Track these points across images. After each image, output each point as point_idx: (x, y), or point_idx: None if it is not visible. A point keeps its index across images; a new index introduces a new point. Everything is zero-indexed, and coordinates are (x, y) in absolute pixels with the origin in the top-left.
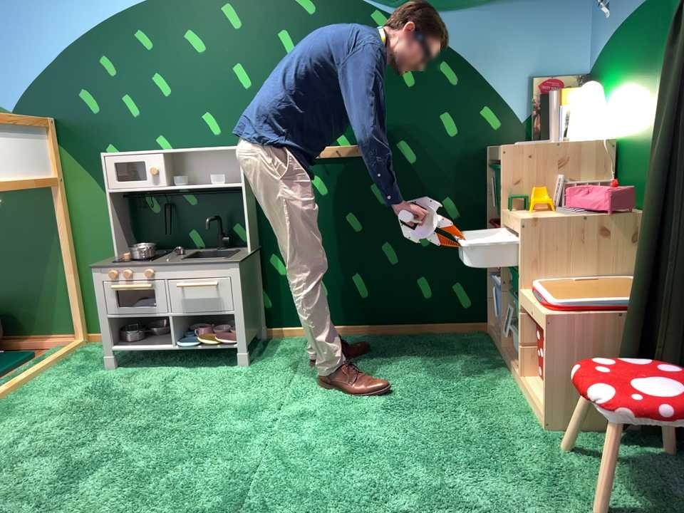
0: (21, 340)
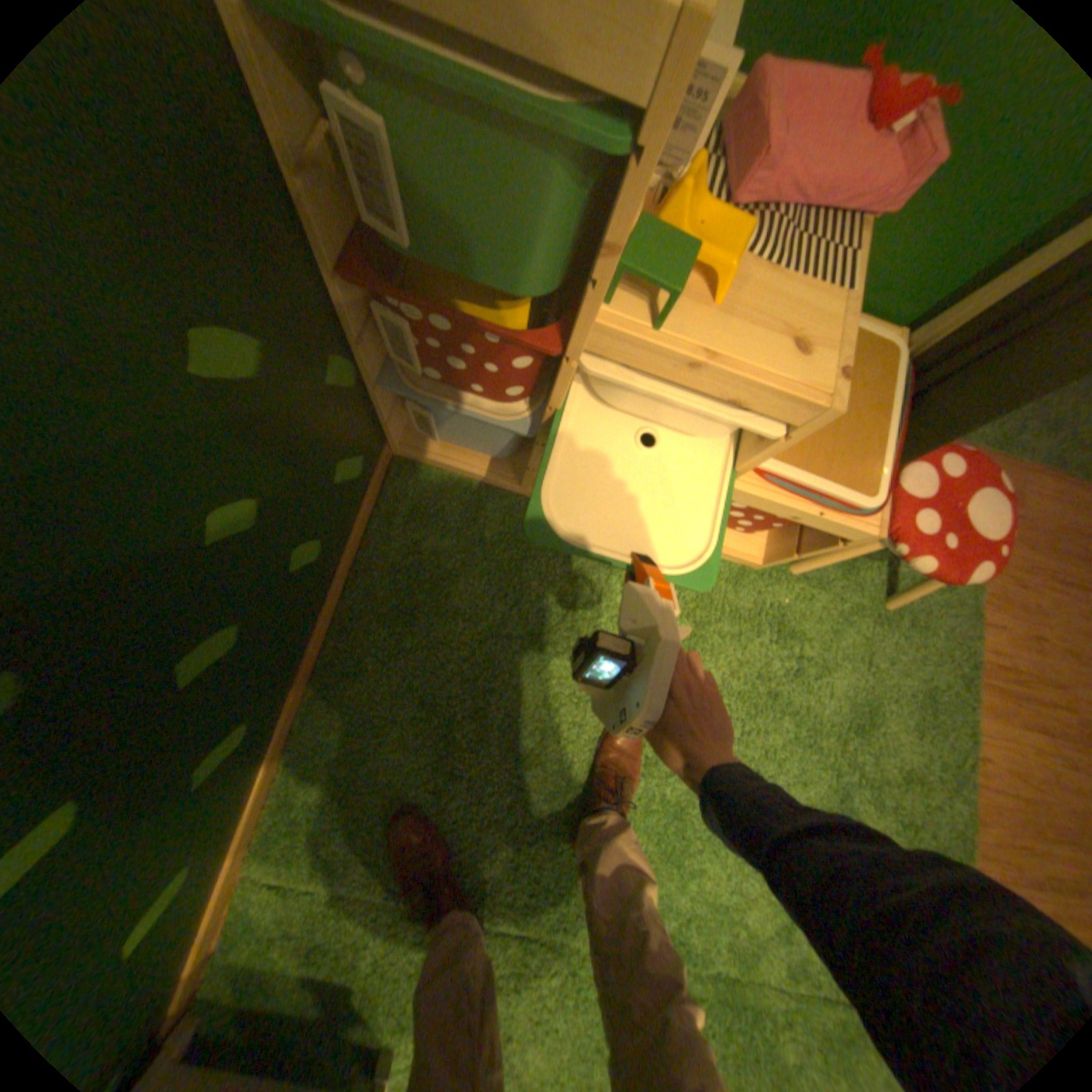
0: None
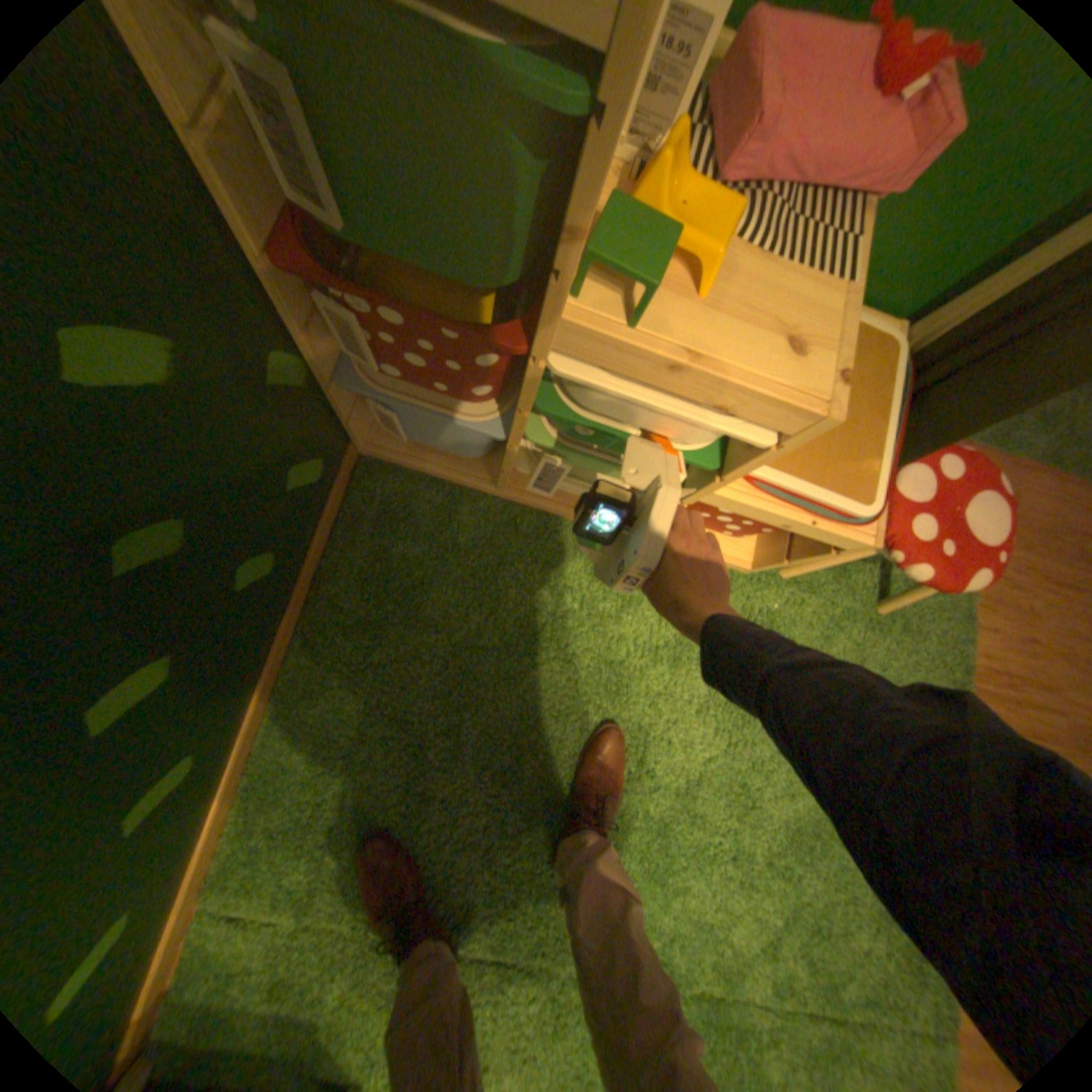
0: None
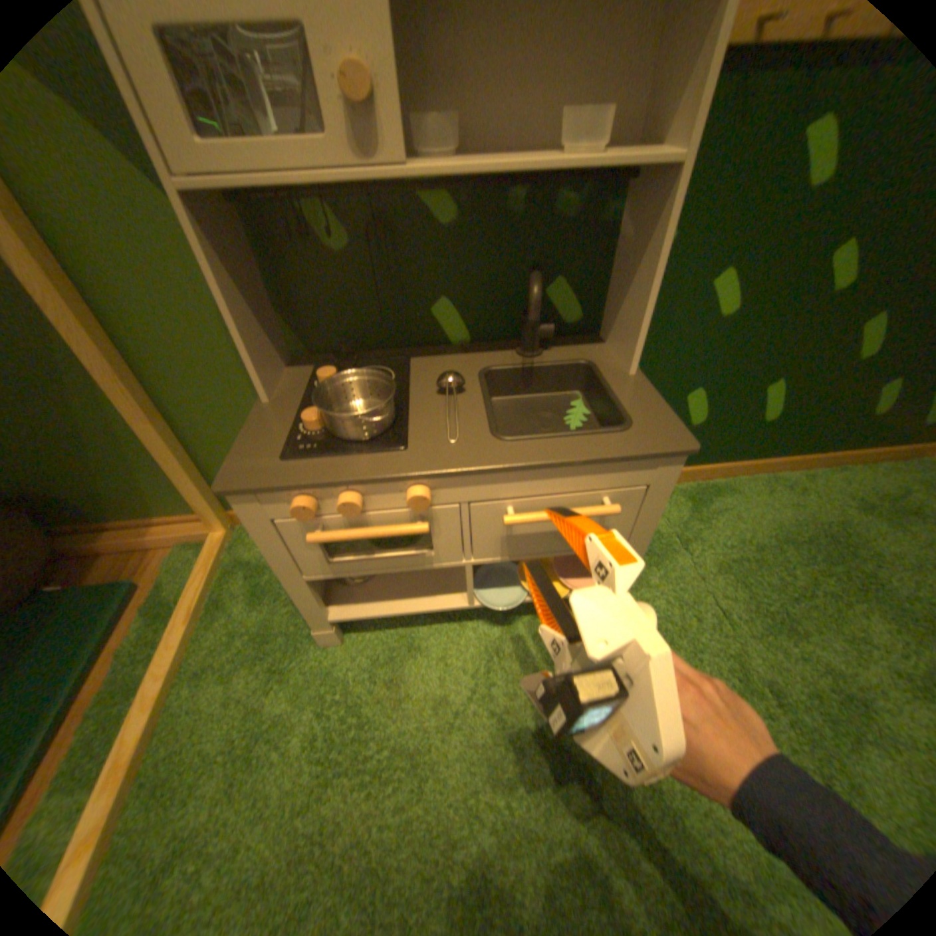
0: (95, 540)
